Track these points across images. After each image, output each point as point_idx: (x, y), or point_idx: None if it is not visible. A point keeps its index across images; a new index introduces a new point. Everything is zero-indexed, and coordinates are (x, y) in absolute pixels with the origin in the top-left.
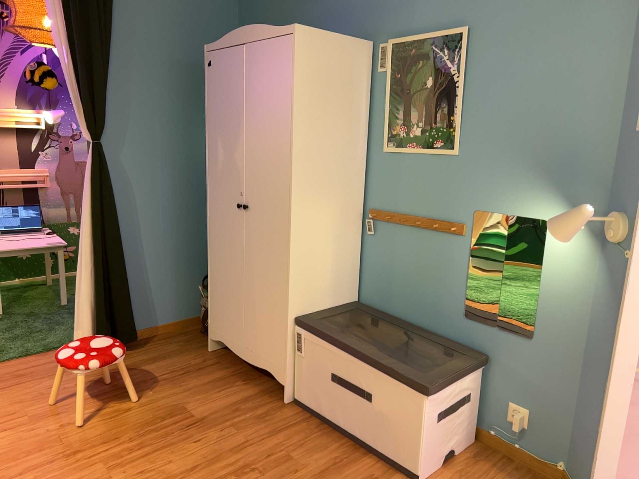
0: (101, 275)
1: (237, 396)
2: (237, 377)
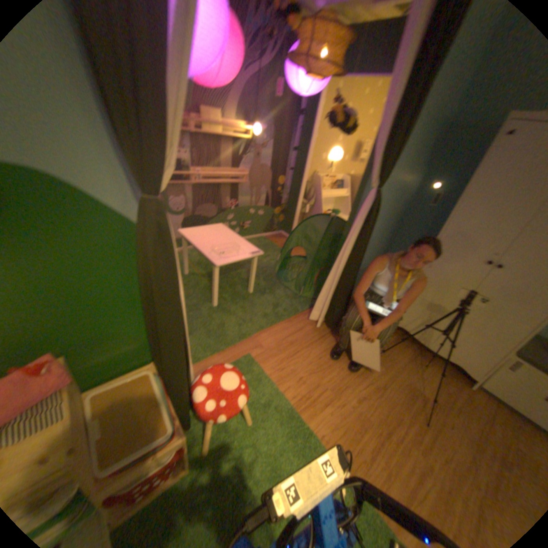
0: (346, 285)
1: (437, 379)
2: (422, 358)
